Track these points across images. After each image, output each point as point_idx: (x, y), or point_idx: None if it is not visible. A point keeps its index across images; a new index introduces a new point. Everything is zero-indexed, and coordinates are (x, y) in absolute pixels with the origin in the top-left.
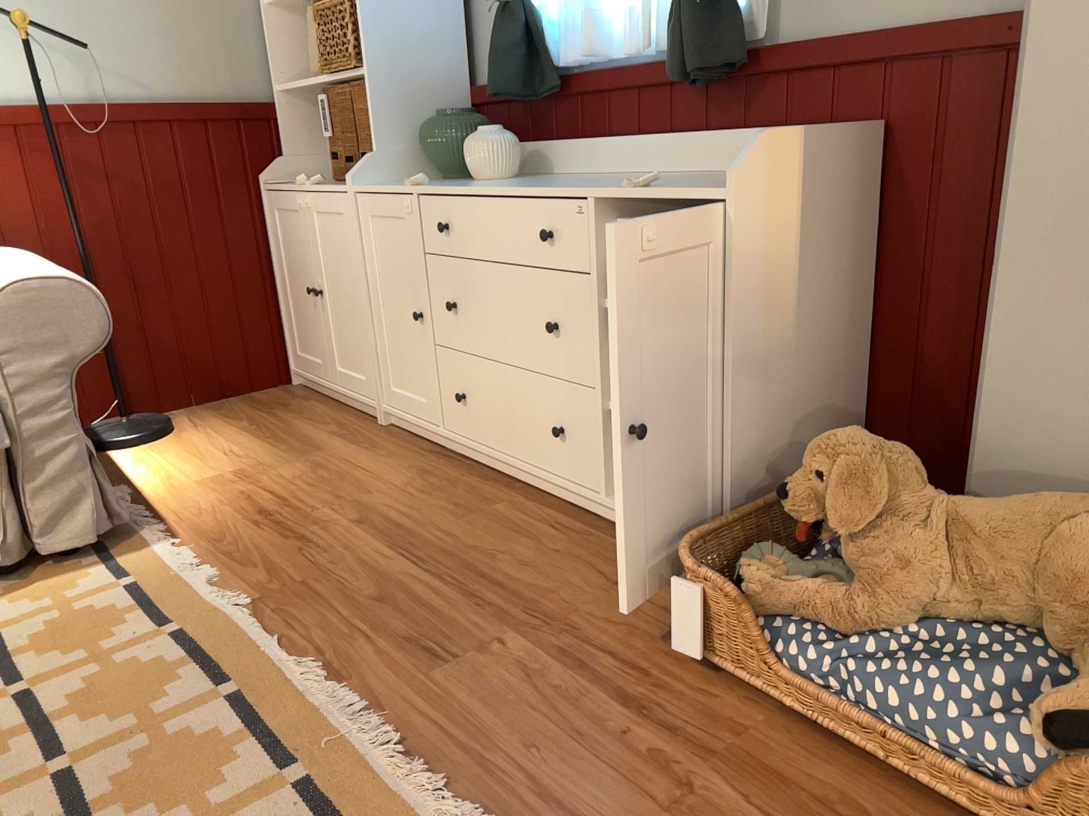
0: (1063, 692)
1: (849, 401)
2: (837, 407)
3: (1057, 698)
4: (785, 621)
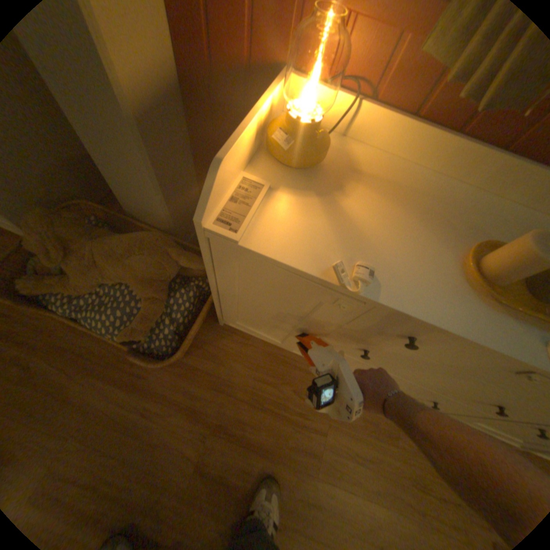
0: (125, 331)
1: (76, 151)
2: (68, 158)
3: (123, 335)
4: (49, 297)
